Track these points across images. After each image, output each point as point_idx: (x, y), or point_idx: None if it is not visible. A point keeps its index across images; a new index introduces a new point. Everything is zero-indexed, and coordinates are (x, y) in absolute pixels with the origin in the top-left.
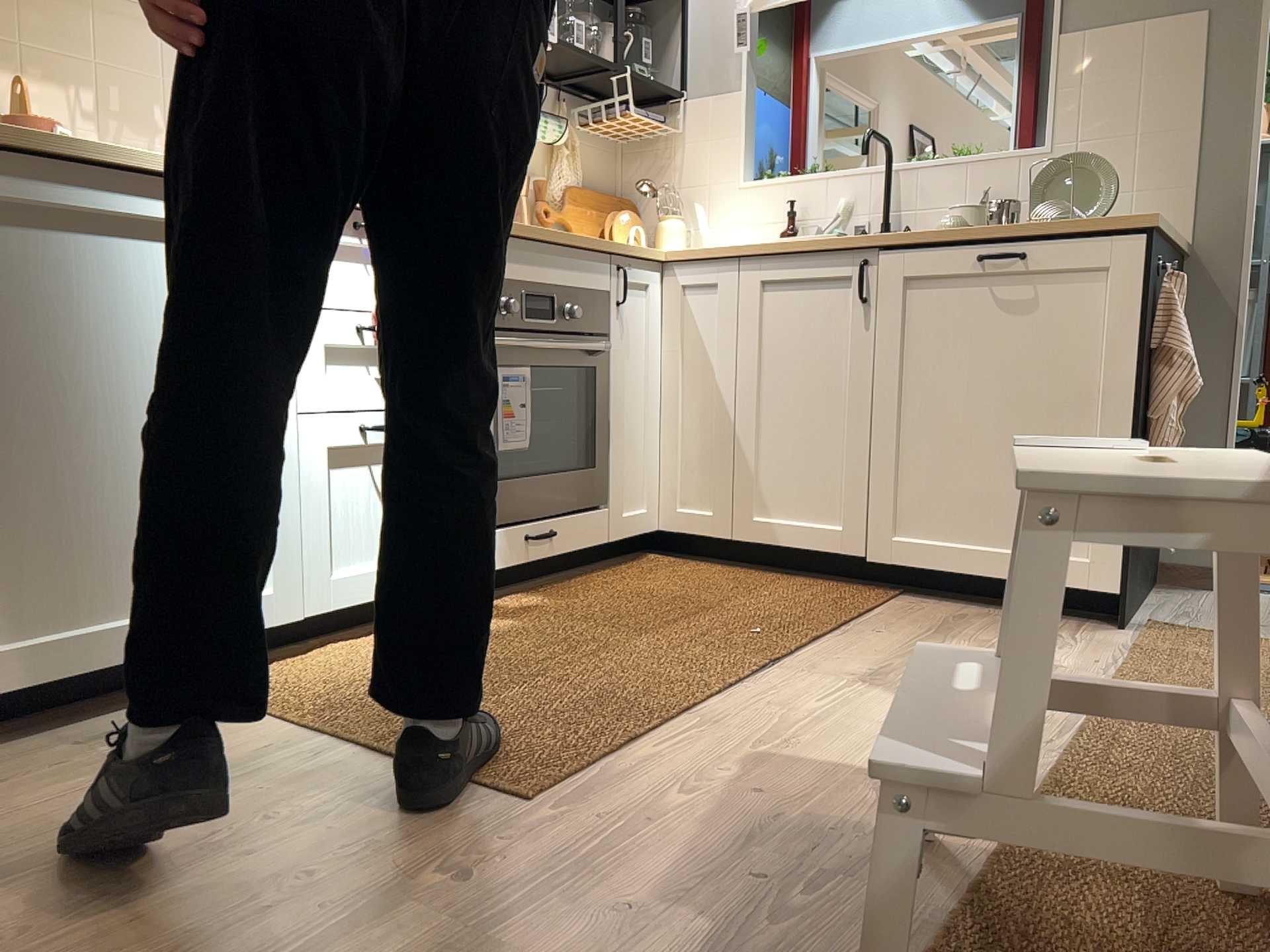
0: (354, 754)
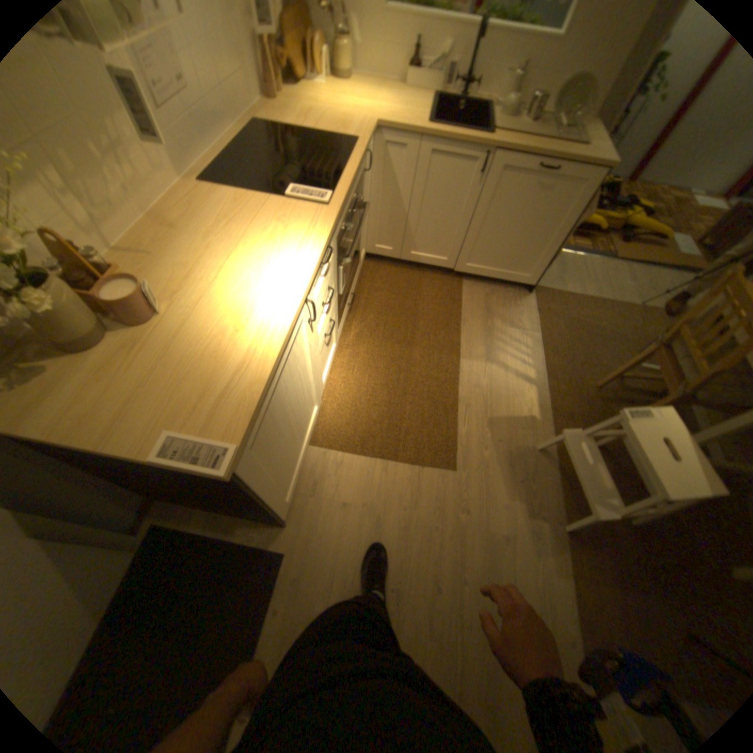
0: (399, 467)
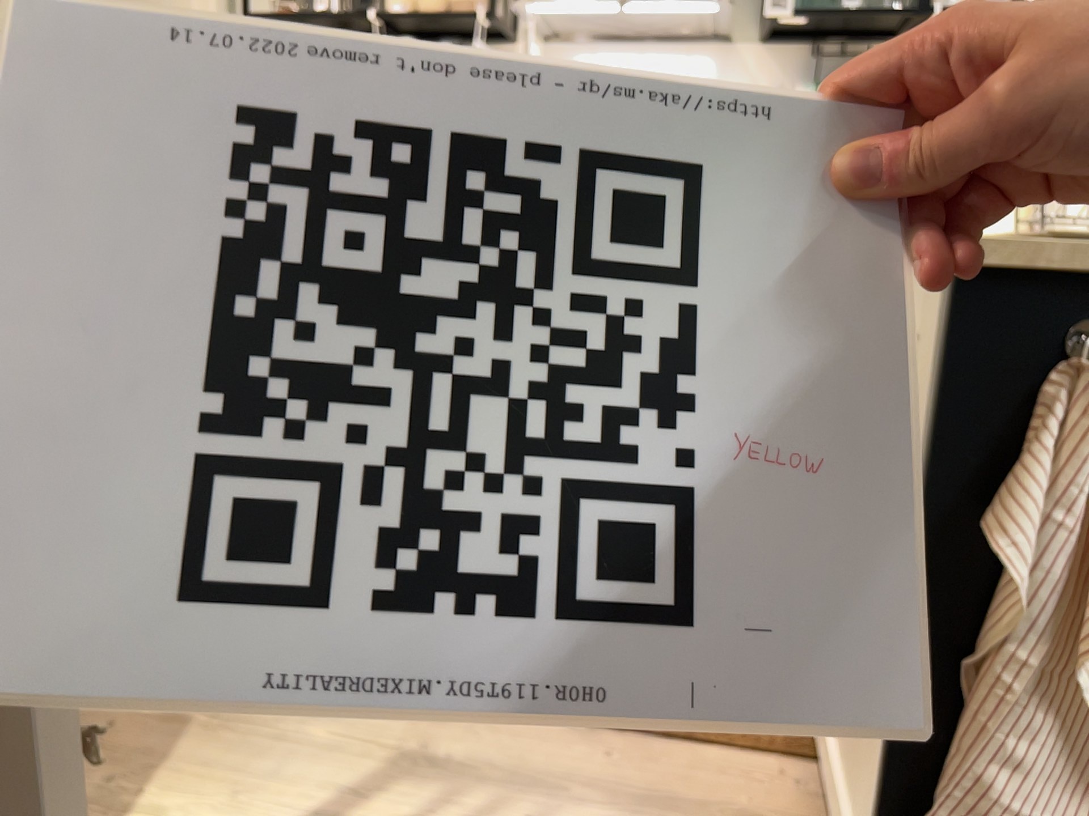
0: None
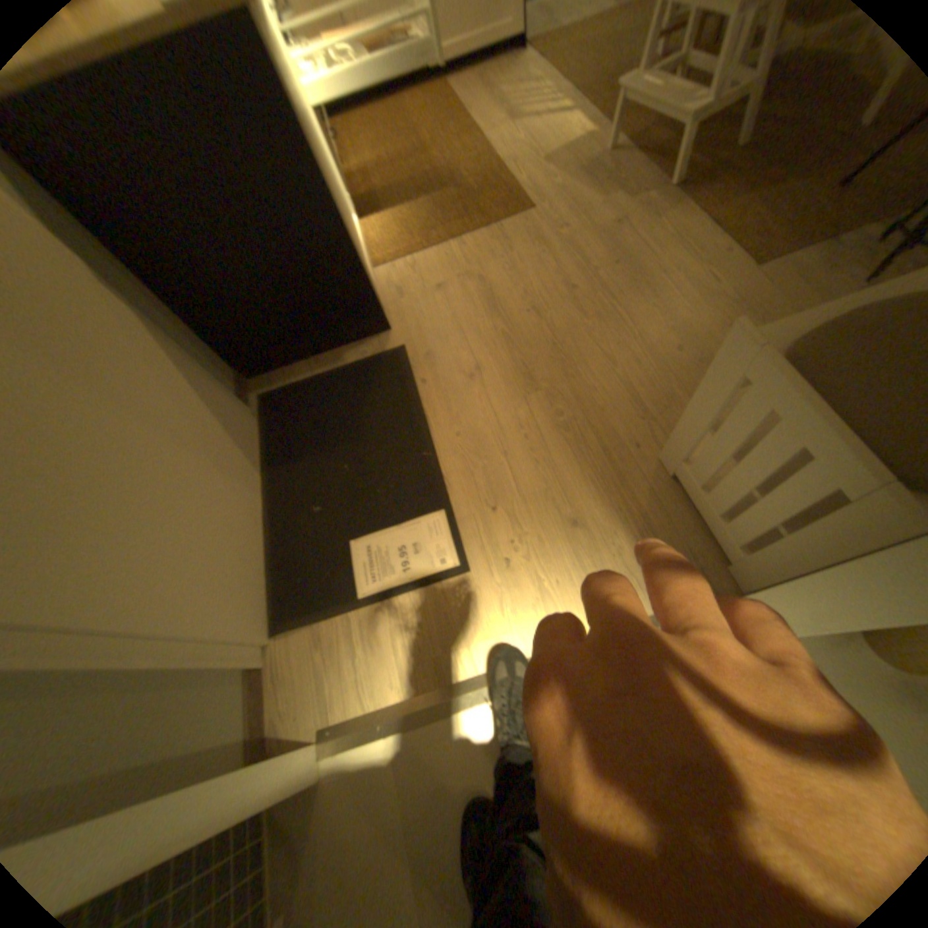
0: (474, 231)
